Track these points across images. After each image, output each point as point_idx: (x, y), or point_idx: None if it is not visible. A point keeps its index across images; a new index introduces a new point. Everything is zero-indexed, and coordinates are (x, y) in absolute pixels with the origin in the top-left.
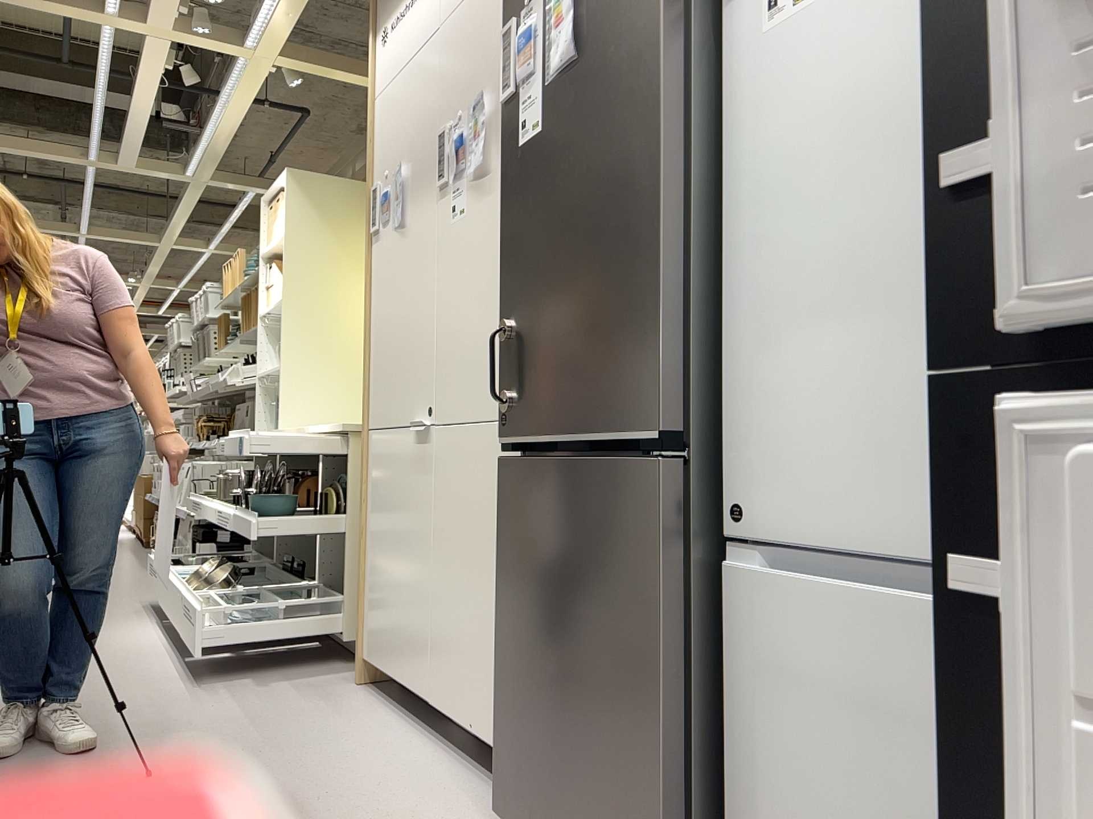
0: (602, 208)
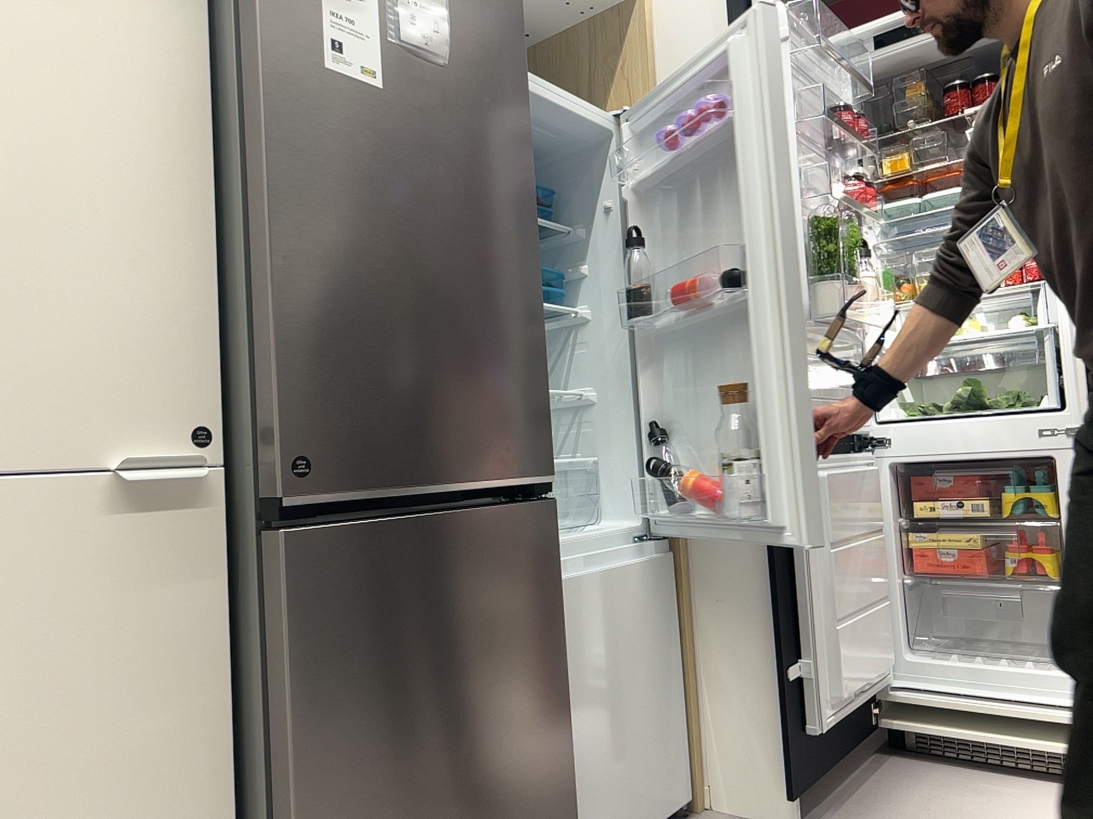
0: (484, 249)
